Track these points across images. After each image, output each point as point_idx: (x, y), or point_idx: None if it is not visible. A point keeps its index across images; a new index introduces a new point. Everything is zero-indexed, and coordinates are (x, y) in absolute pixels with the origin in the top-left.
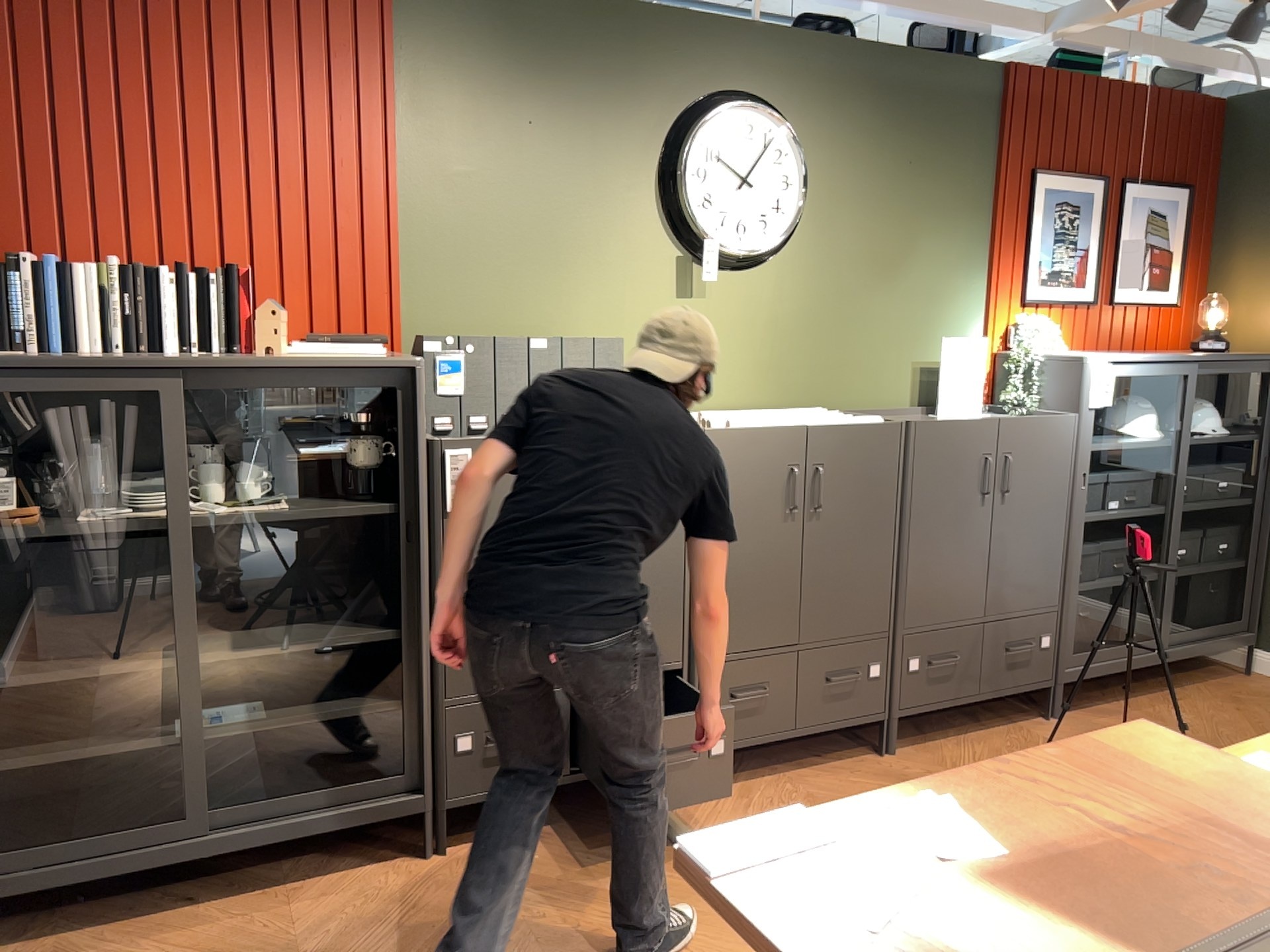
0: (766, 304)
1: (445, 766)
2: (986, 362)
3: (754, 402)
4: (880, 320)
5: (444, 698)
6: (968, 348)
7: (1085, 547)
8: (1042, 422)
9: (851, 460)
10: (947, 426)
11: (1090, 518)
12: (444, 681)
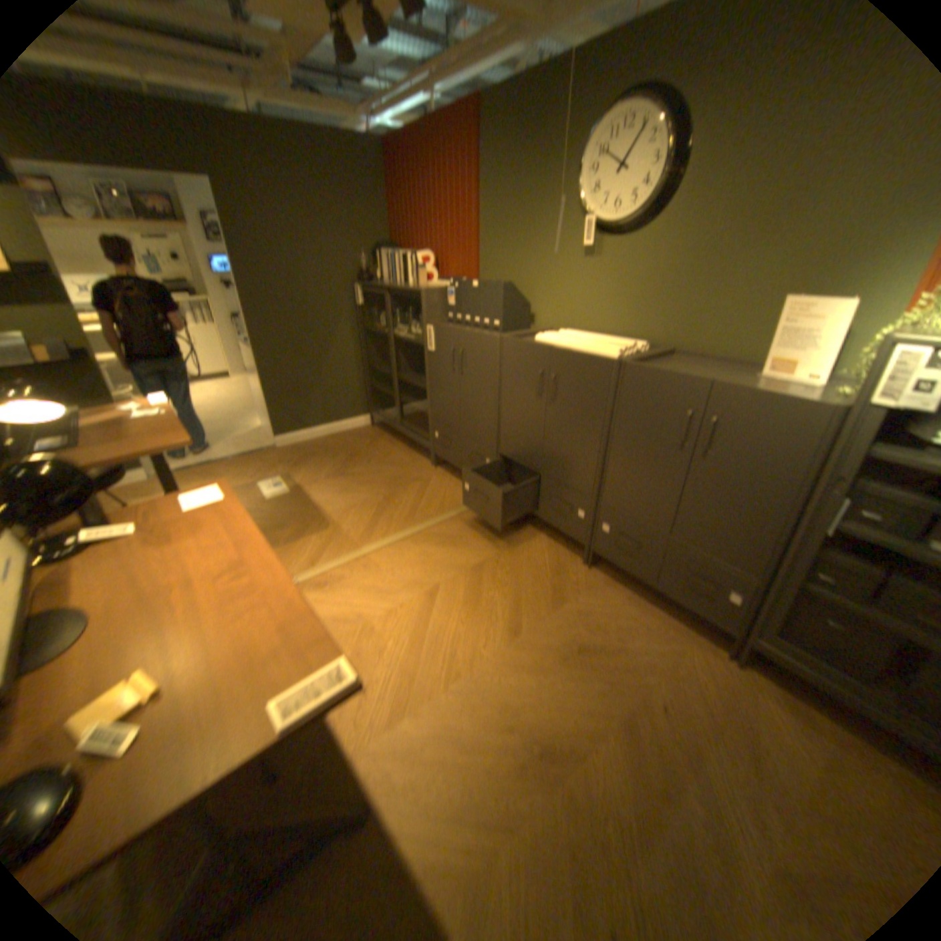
0: (640, 260)
1: (434, 439)
2: (849, 327)
3: (623, 331)
4: (747, 274)
5: (432, 416)
6: (822, 309)
7: (854, 562)
8: (774, 397)
9: (574, 375)
10: (652, 372)
11: (861, 534)
12: (432, 410)
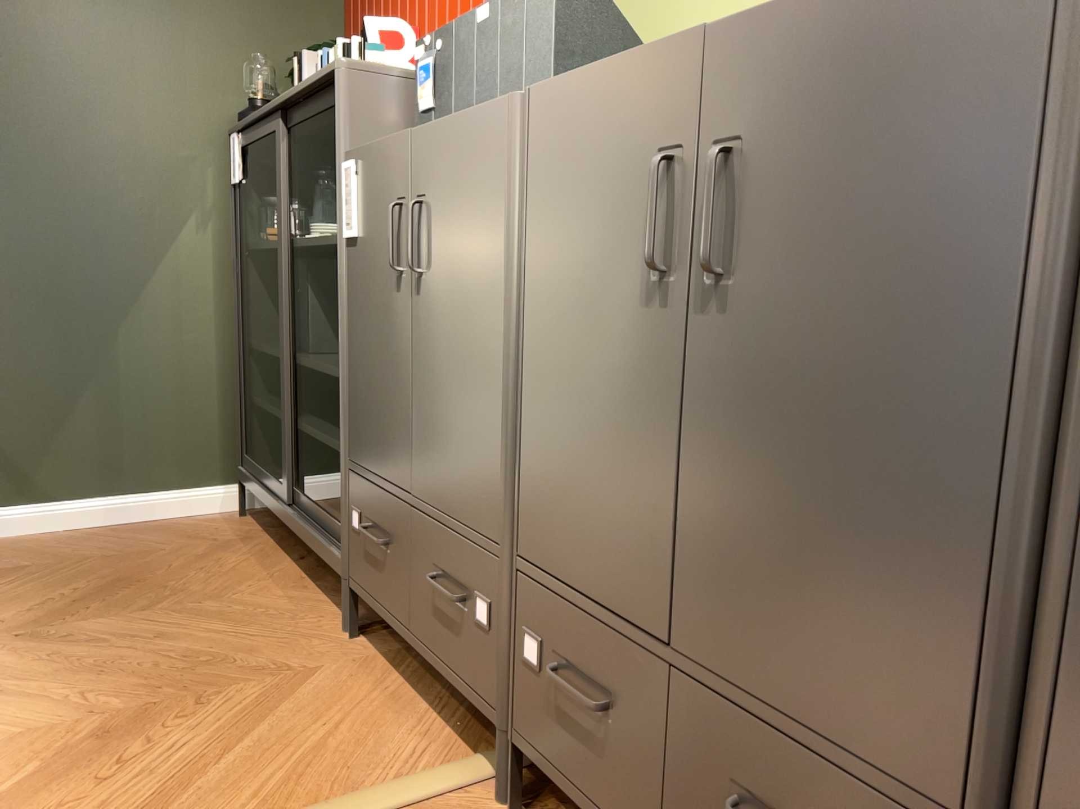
0: None
1: (347, 537)
2: None
3: None
4: None
5: (347, 458)
6: None
7: None
8: None
9: (821, 112)
10: None
11: None
12: (347, 438)
